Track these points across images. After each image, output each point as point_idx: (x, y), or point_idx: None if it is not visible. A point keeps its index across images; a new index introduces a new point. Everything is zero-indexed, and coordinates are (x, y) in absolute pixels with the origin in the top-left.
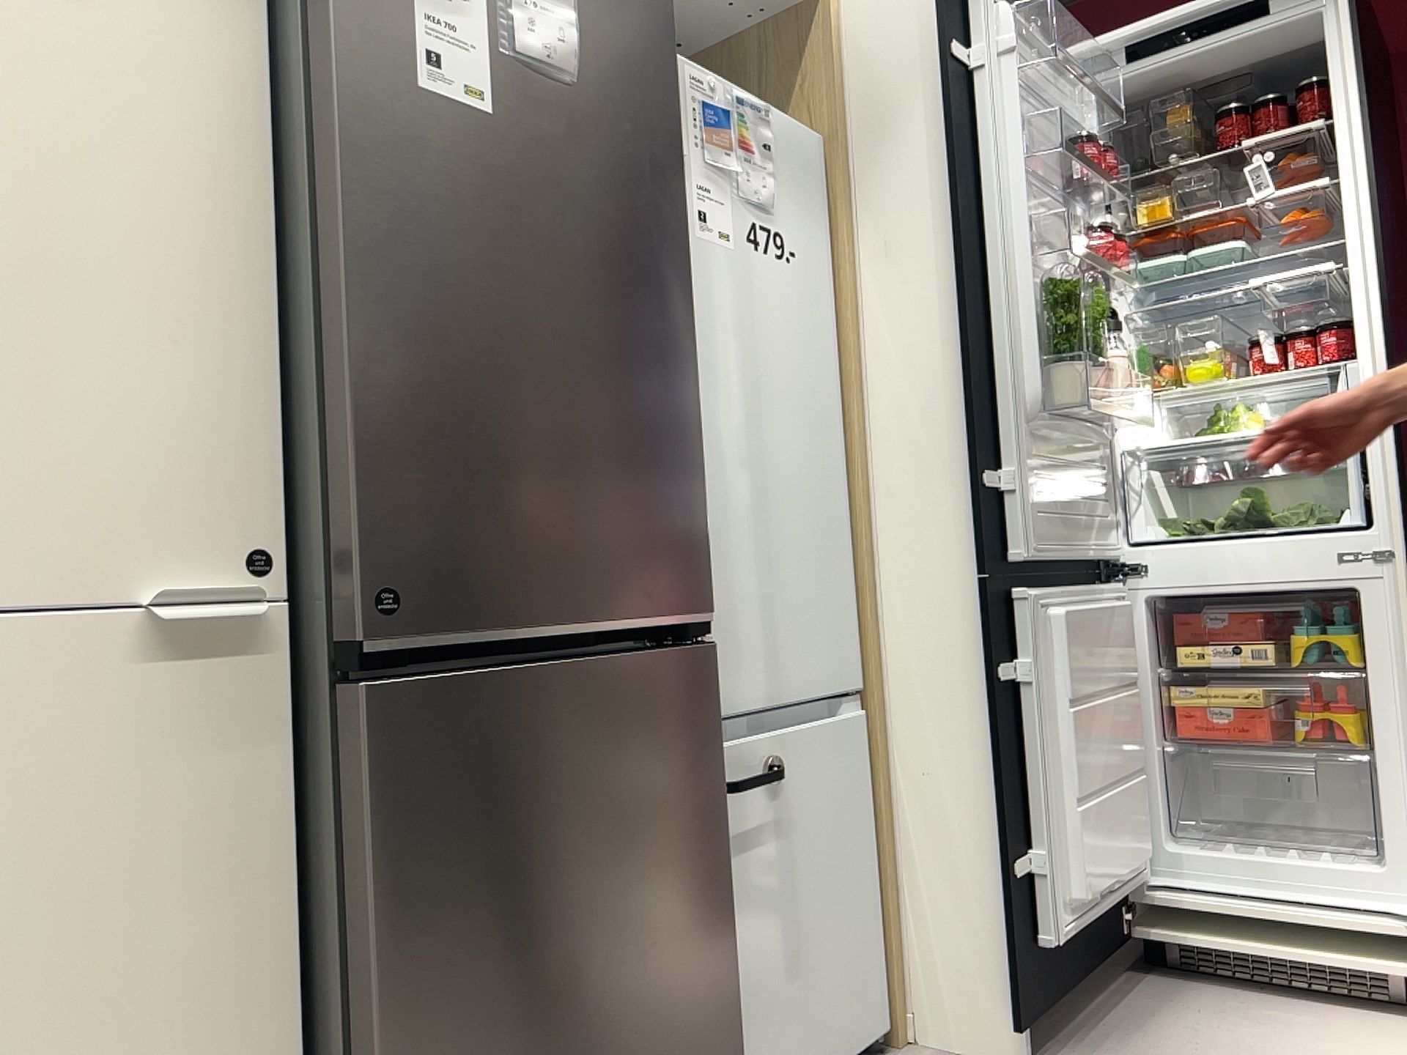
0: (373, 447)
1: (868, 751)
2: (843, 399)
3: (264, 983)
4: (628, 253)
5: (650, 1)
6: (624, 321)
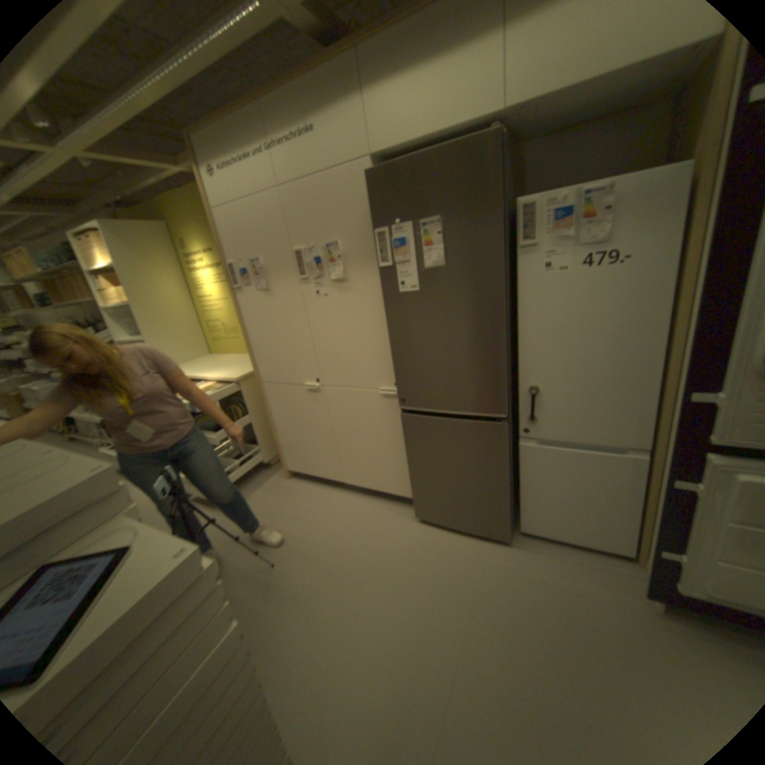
0: (398, 372)
1: (652, 472)
2: (676, 320)
3: (404, 447)
4: (470, 313)
5: (486, 210)
6: (467, 334)
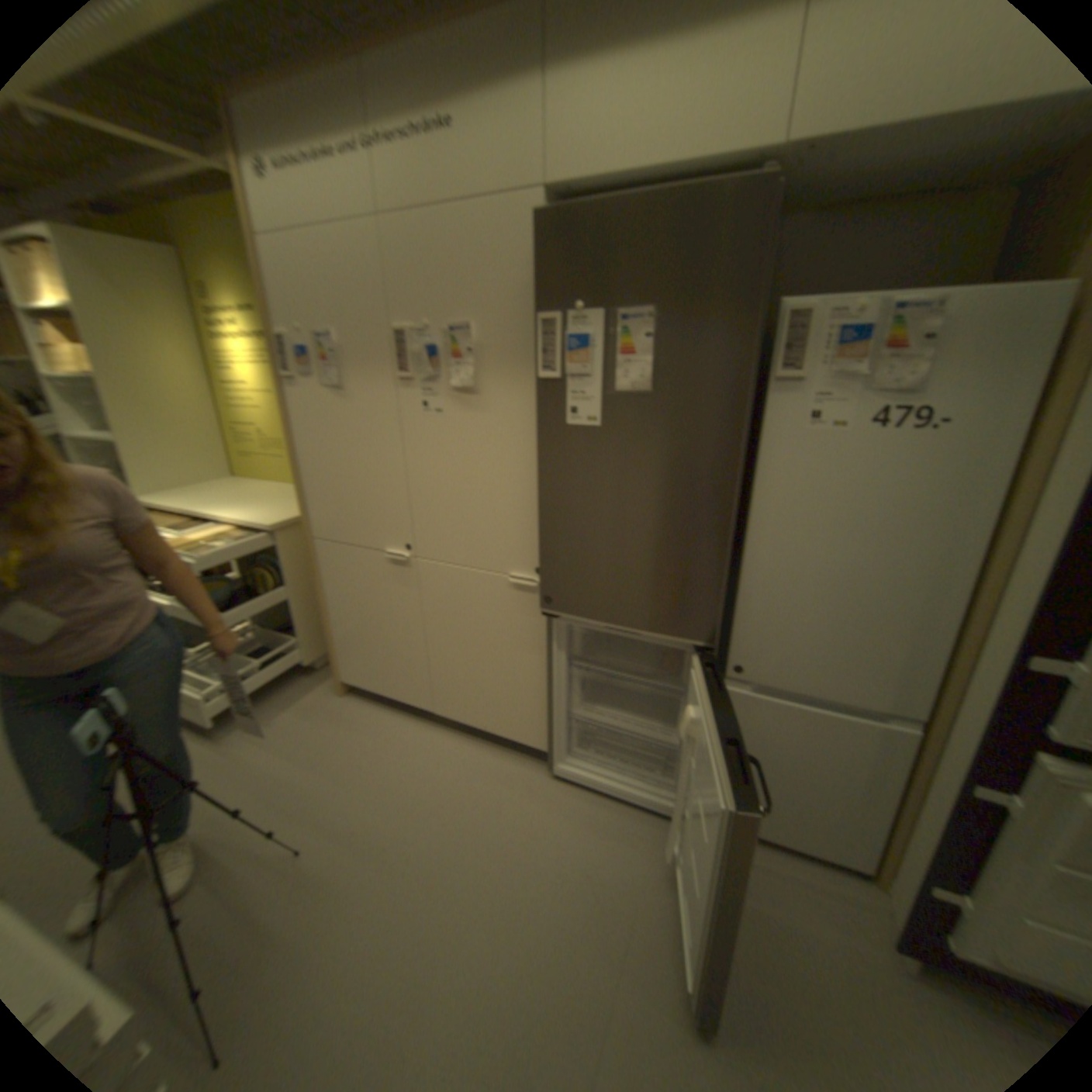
0: (545, 553)
1: (921, 754)
2: (1002, 529)
3: (538, 669)
4: (680, 474)
5: (734, 308)
6: (670, 508)
